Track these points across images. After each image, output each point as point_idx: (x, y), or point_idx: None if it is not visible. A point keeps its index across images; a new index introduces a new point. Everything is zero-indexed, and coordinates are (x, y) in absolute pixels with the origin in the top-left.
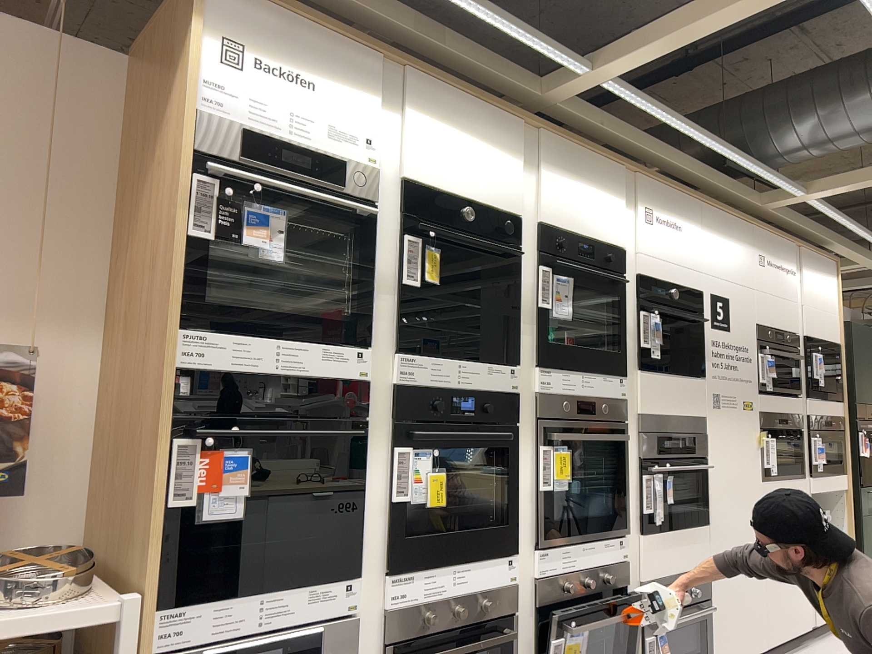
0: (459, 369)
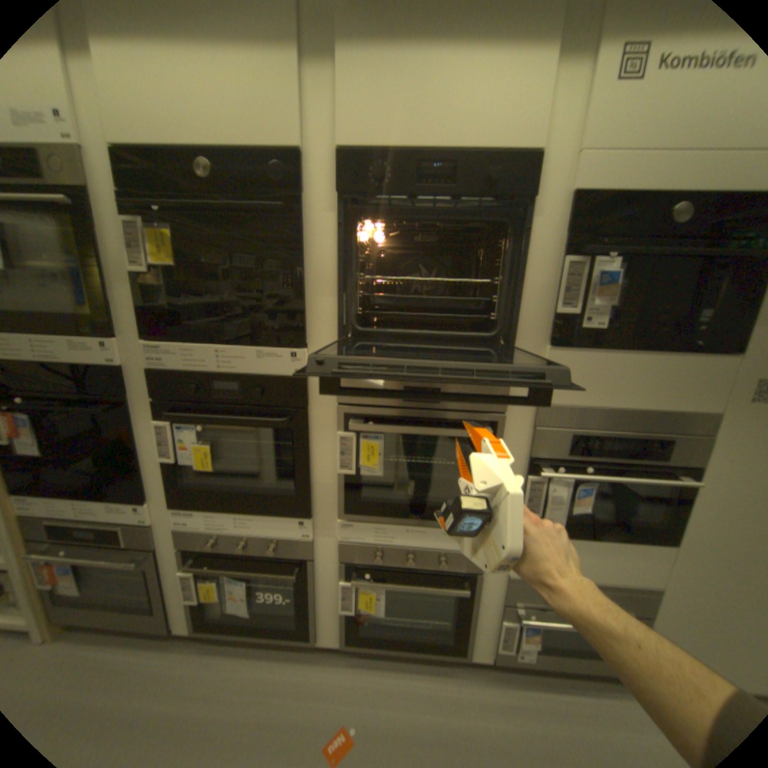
0: (216, 356)
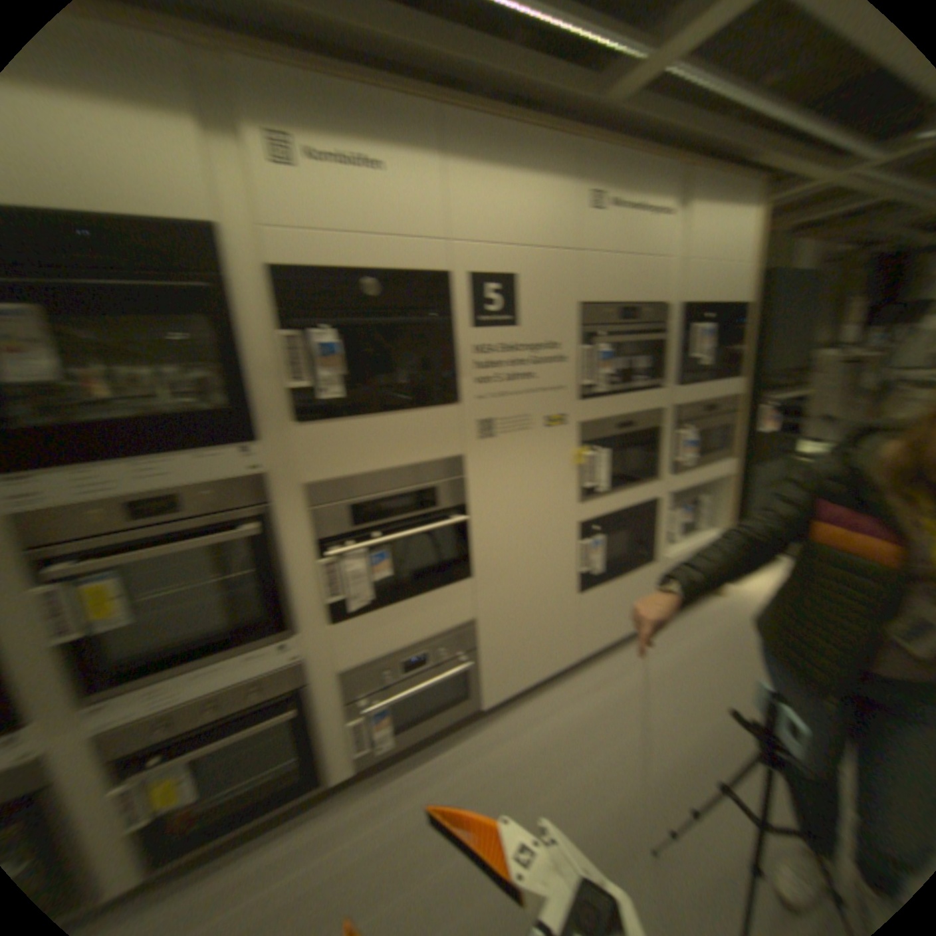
0: None
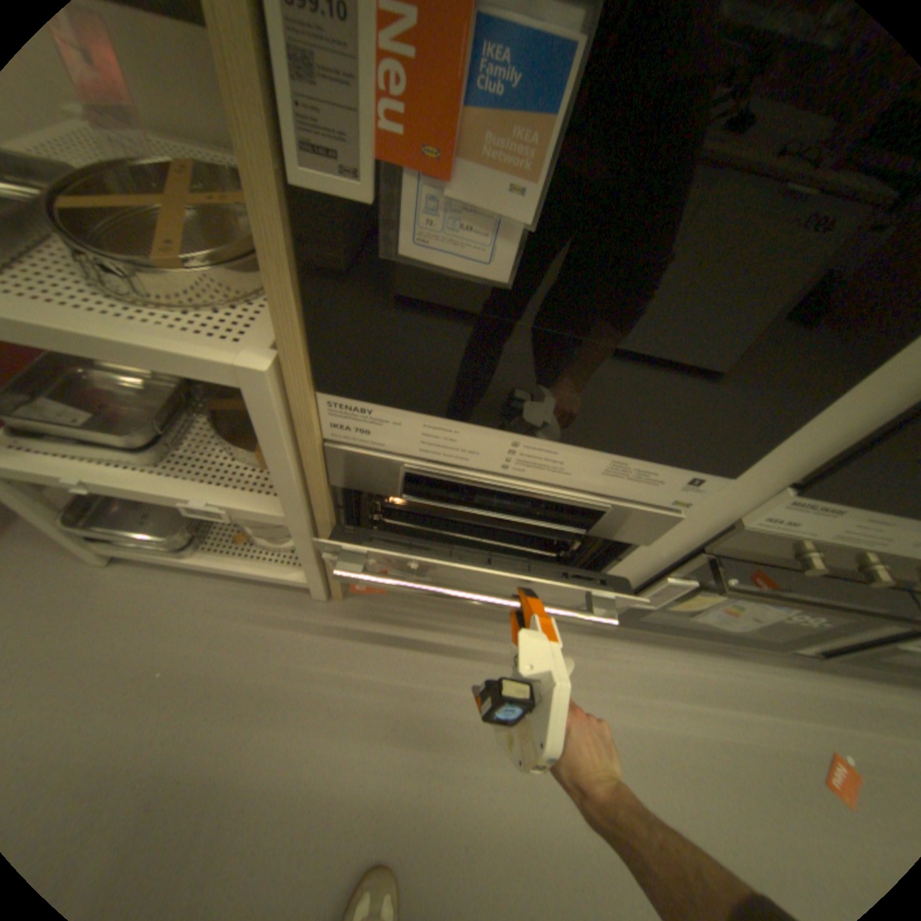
0: None
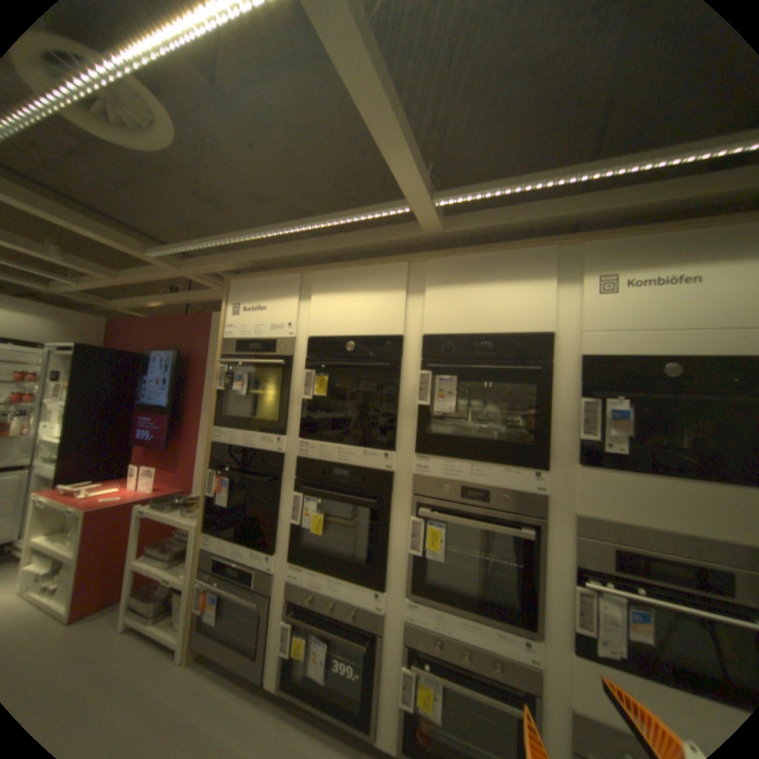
0: (339, 452)
